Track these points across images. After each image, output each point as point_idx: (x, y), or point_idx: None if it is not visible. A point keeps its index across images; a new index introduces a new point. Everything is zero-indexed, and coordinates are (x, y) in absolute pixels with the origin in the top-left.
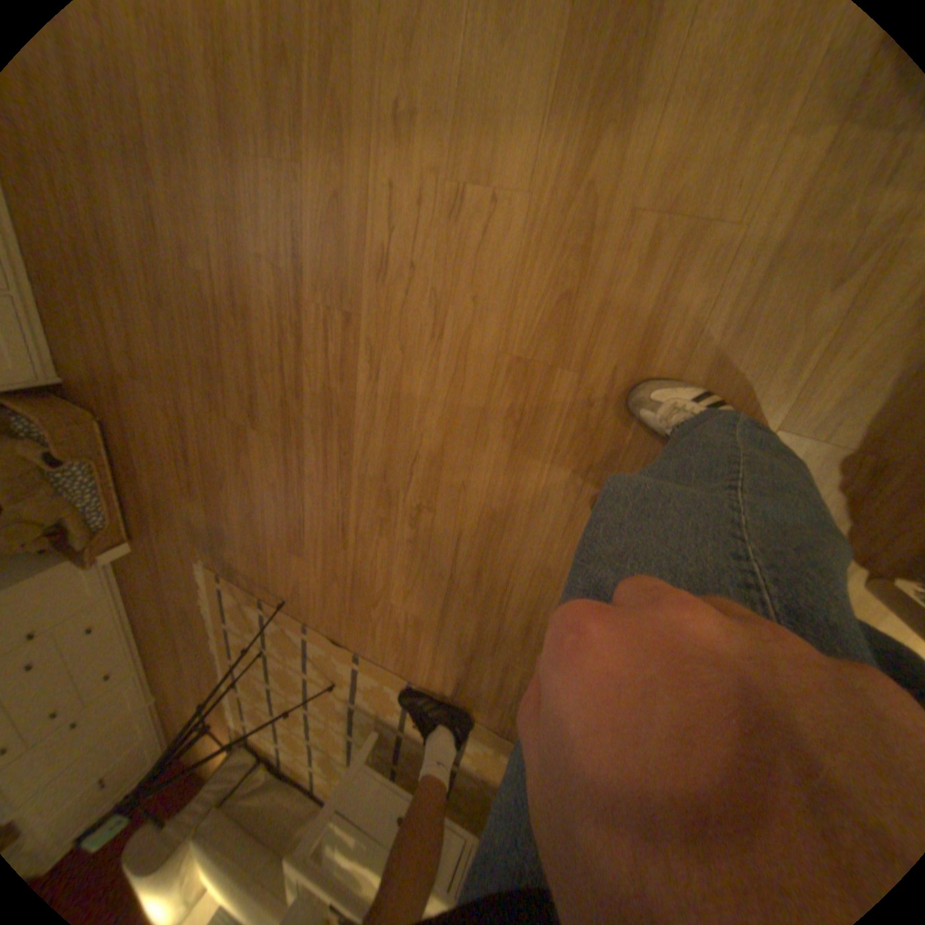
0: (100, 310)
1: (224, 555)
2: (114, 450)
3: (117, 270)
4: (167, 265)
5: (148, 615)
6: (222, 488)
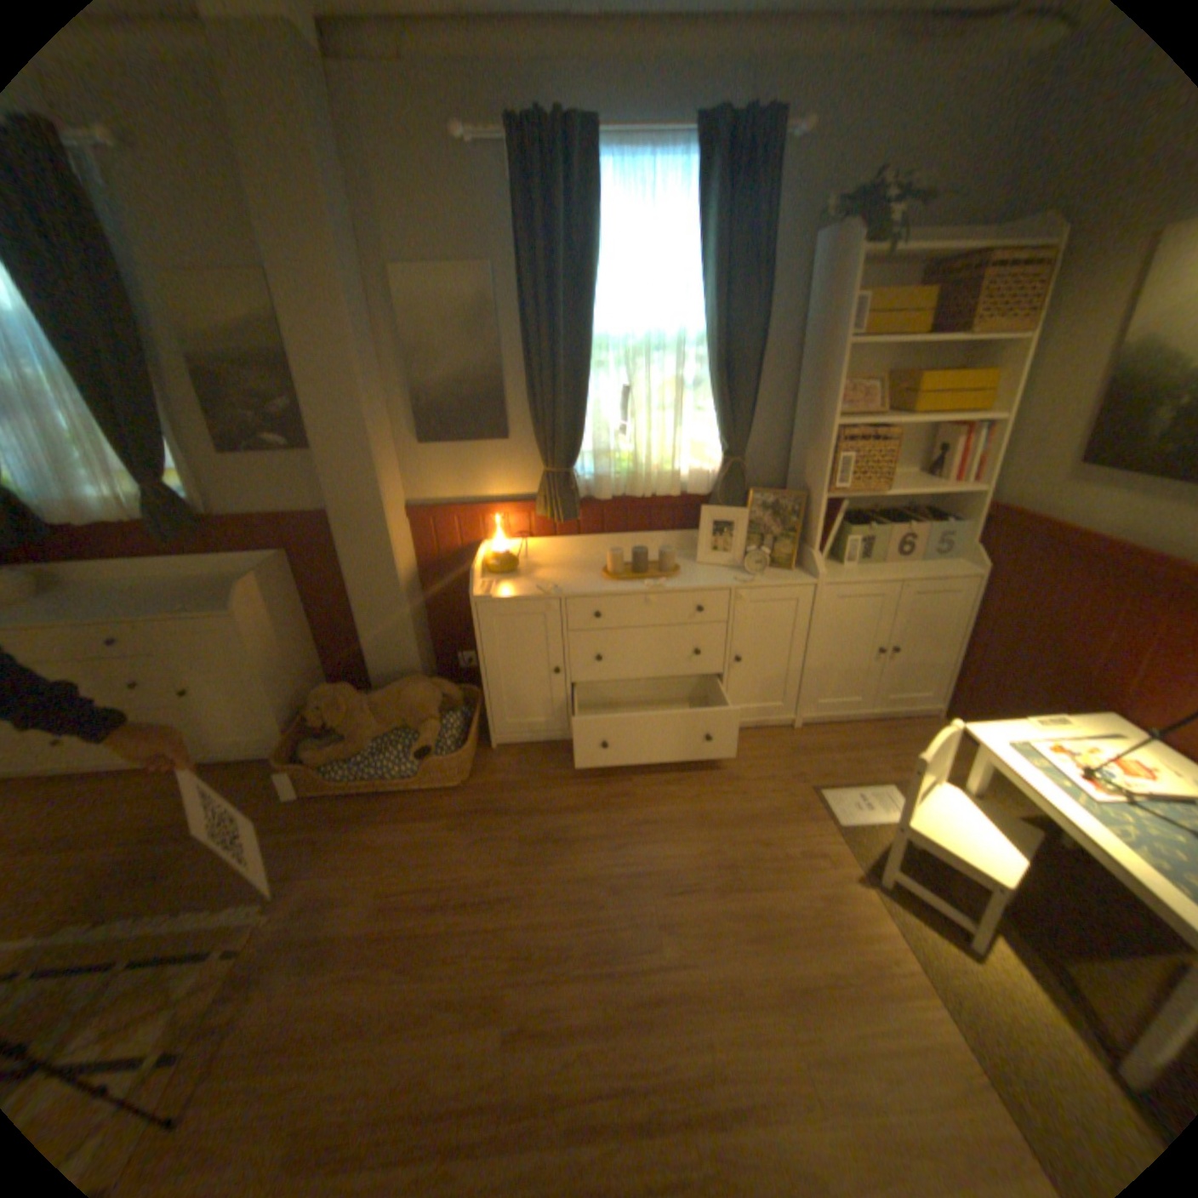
0: (579, 822)
1: (276, 987)
2: (424, 809)
3: (625, 851)
4: (654, 918)
5: (156, 819)
6: (398, 988)
